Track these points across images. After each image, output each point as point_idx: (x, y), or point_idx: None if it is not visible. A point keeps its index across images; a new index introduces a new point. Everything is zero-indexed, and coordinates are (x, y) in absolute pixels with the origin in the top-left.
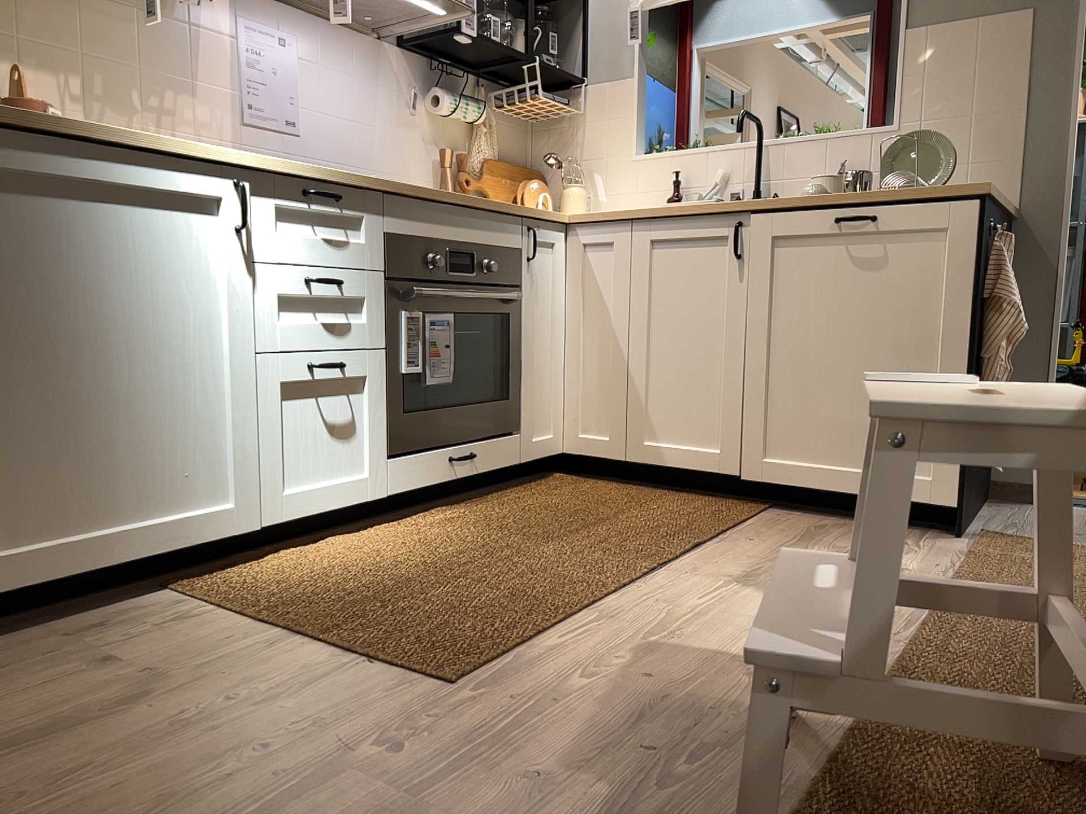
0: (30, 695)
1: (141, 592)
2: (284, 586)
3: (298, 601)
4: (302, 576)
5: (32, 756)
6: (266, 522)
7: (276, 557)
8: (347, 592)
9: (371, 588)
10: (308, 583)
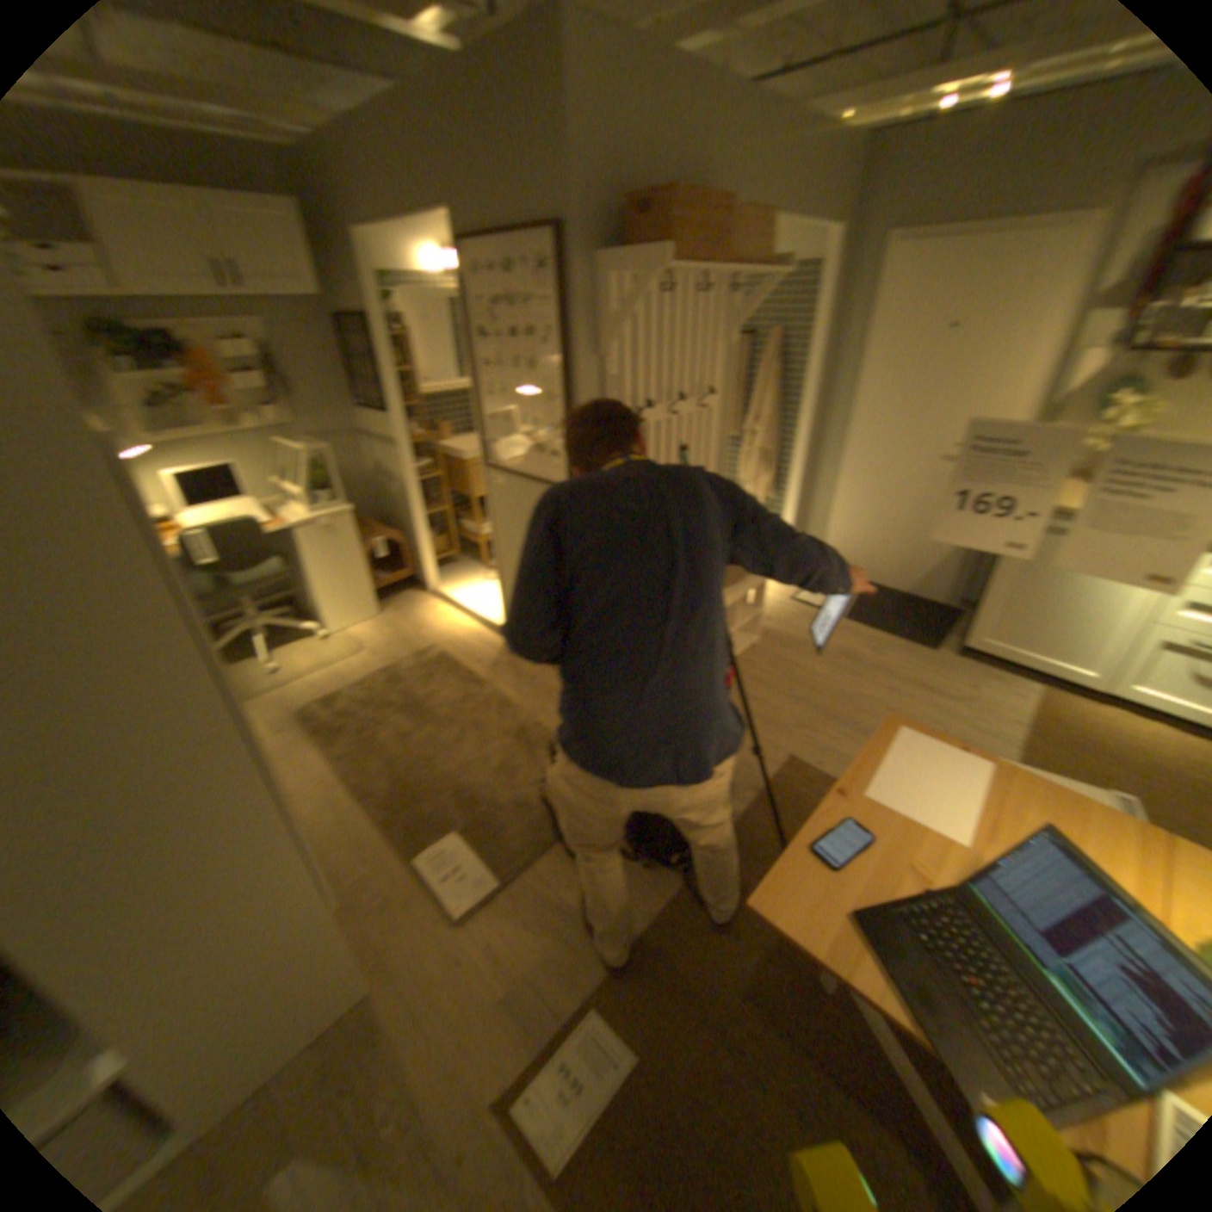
0: (948, 681)
1: (1037, 682)
2: (1074, 719)
3: (1061, 725)
4: (1093, 722)
5: (921, 691)
6: (1116, 695)
7: (1116, 712)
8: (1085, 739)
9: (1098, 747)
10: (1086, 726)
